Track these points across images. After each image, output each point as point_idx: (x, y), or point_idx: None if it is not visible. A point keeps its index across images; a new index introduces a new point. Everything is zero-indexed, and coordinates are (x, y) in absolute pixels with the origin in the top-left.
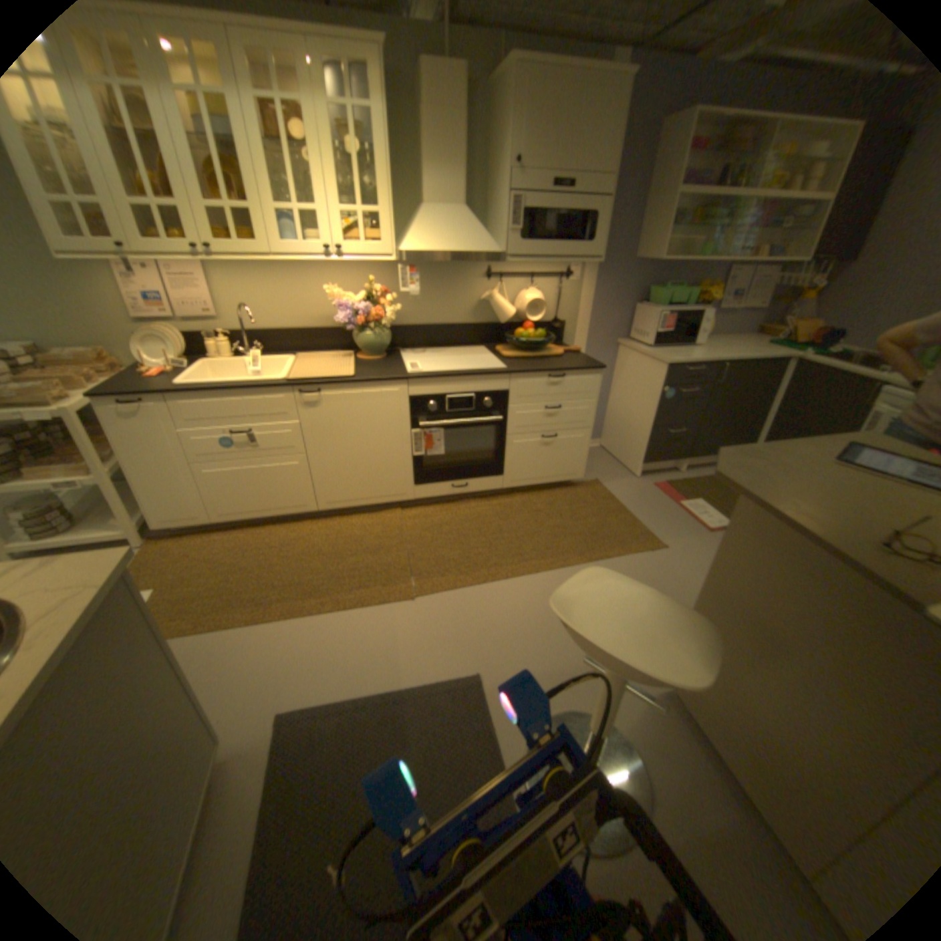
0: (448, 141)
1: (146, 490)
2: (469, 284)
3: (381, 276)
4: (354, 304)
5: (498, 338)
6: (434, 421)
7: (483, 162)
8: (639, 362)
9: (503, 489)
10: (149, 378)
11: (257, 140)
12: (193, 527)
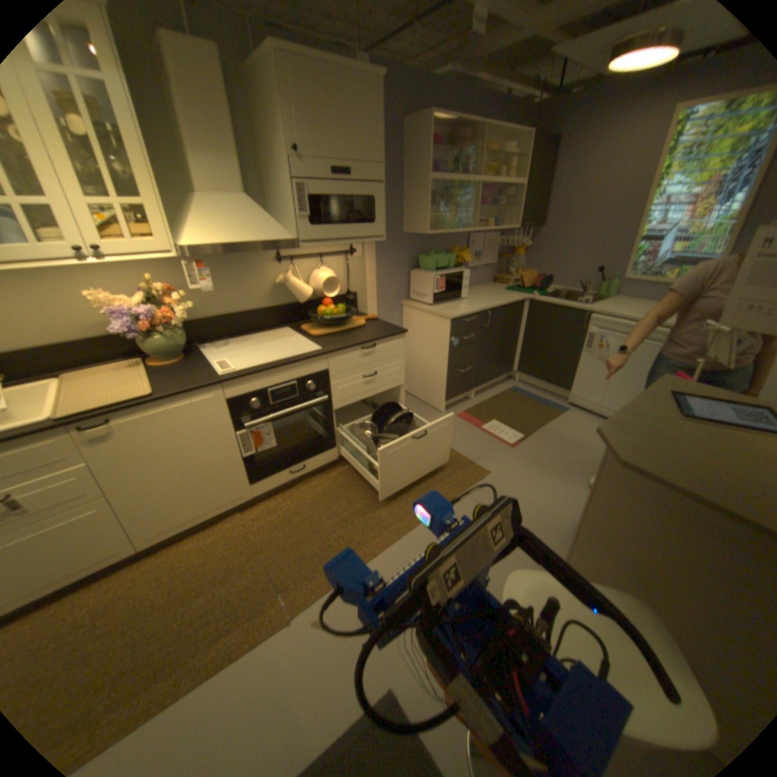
0: (212, 127)
1: None
2: (261, 270)
3: (158, 271)
4: (131, 306)
5: (299, 317)
6: (259, 417)
7: (252, 149)
8: (424, 320)
9: (338, 459)
10: None
11: None
12: None
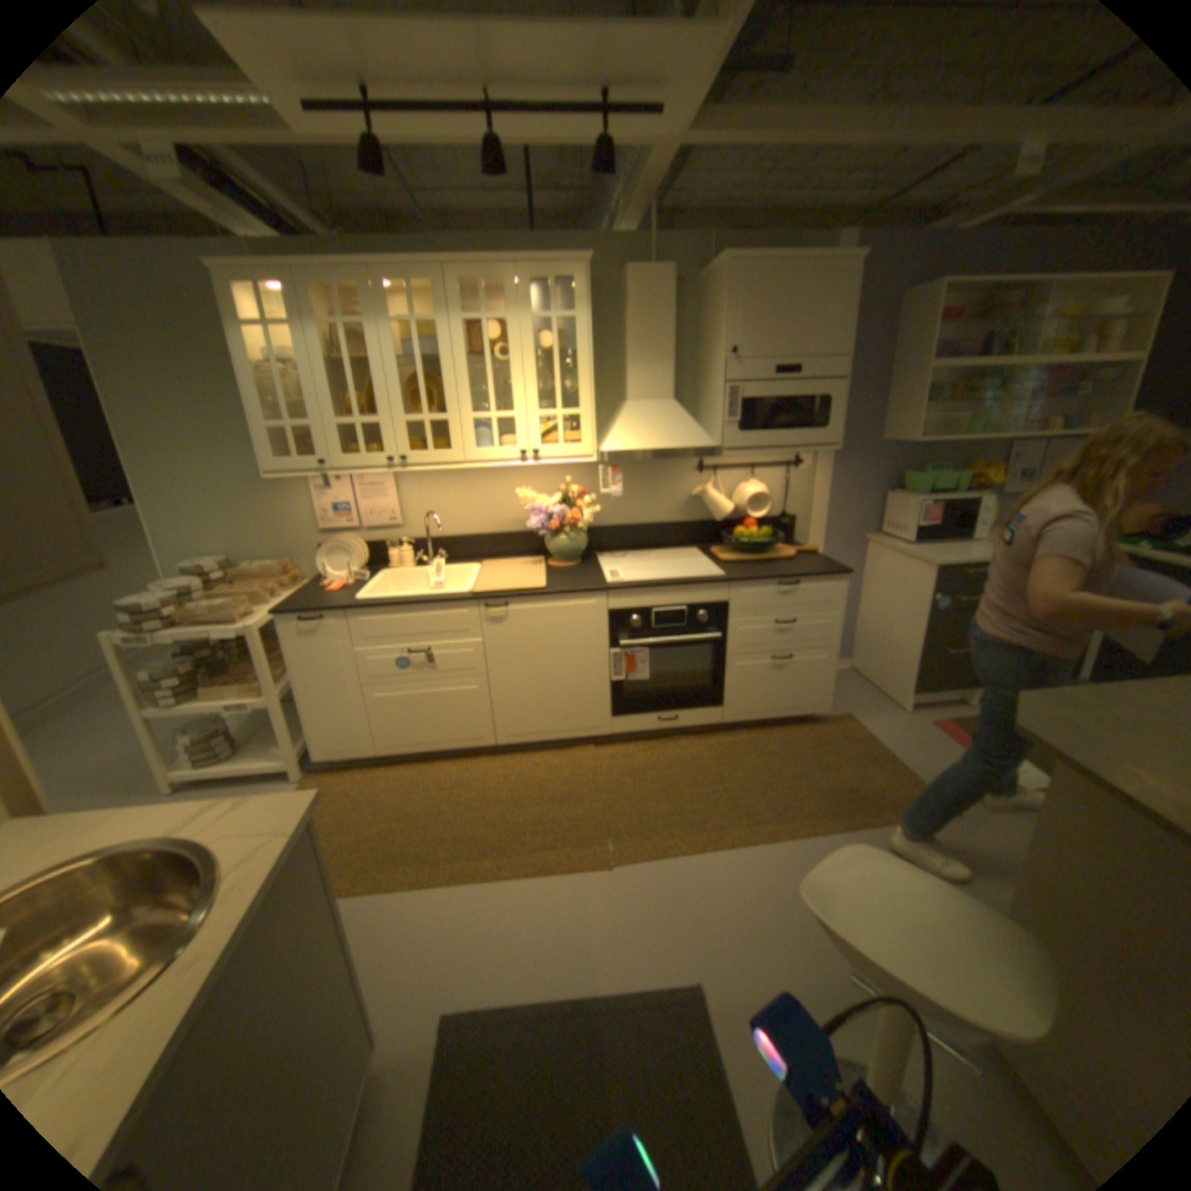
0: (655, 338)
1: (313, 716)
2: (678, 480)
3: (578, 476)
4: (548, 507)
5: (712, 538)
6: (637, 640)
7: (692, 353)
8: (897, 563)
9: (724, 725)
10: (331, 593)
11: (460, 356)
12: (356, 761)
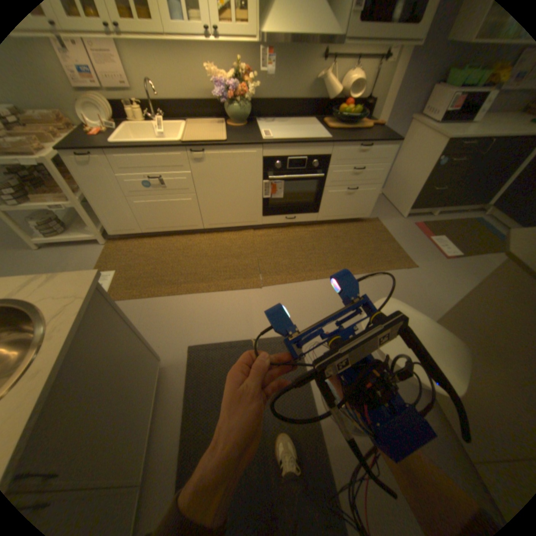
0: None
1: (103, 212)
2: (311, 64)
3: (245, 55)
4: (226, 80)
5: (326, 111)
6: (278, 175)
7: None
8: (426, 134)
9: (317, 221)
10: (92, 136)
11: None
12: (132, 234)
